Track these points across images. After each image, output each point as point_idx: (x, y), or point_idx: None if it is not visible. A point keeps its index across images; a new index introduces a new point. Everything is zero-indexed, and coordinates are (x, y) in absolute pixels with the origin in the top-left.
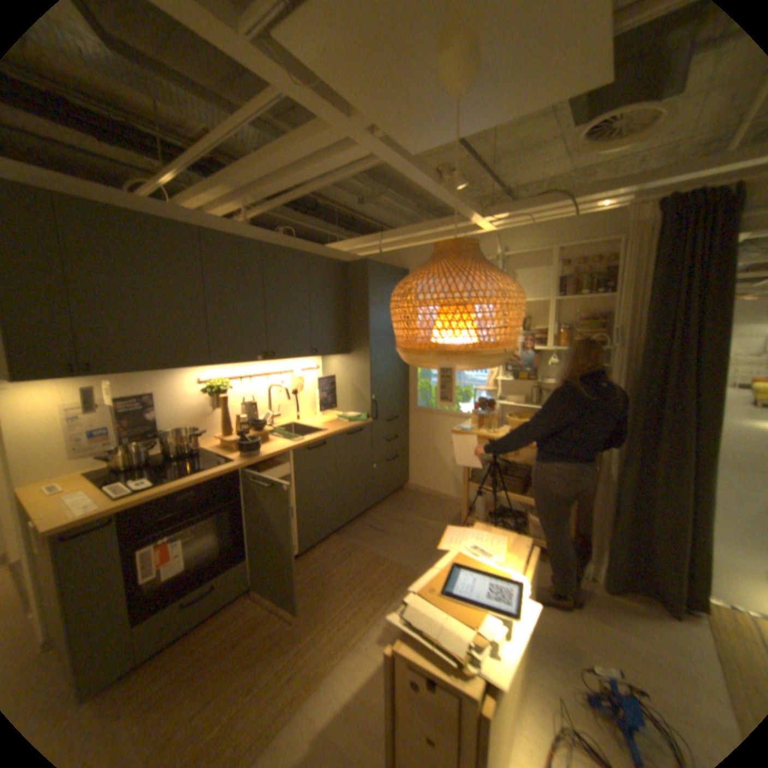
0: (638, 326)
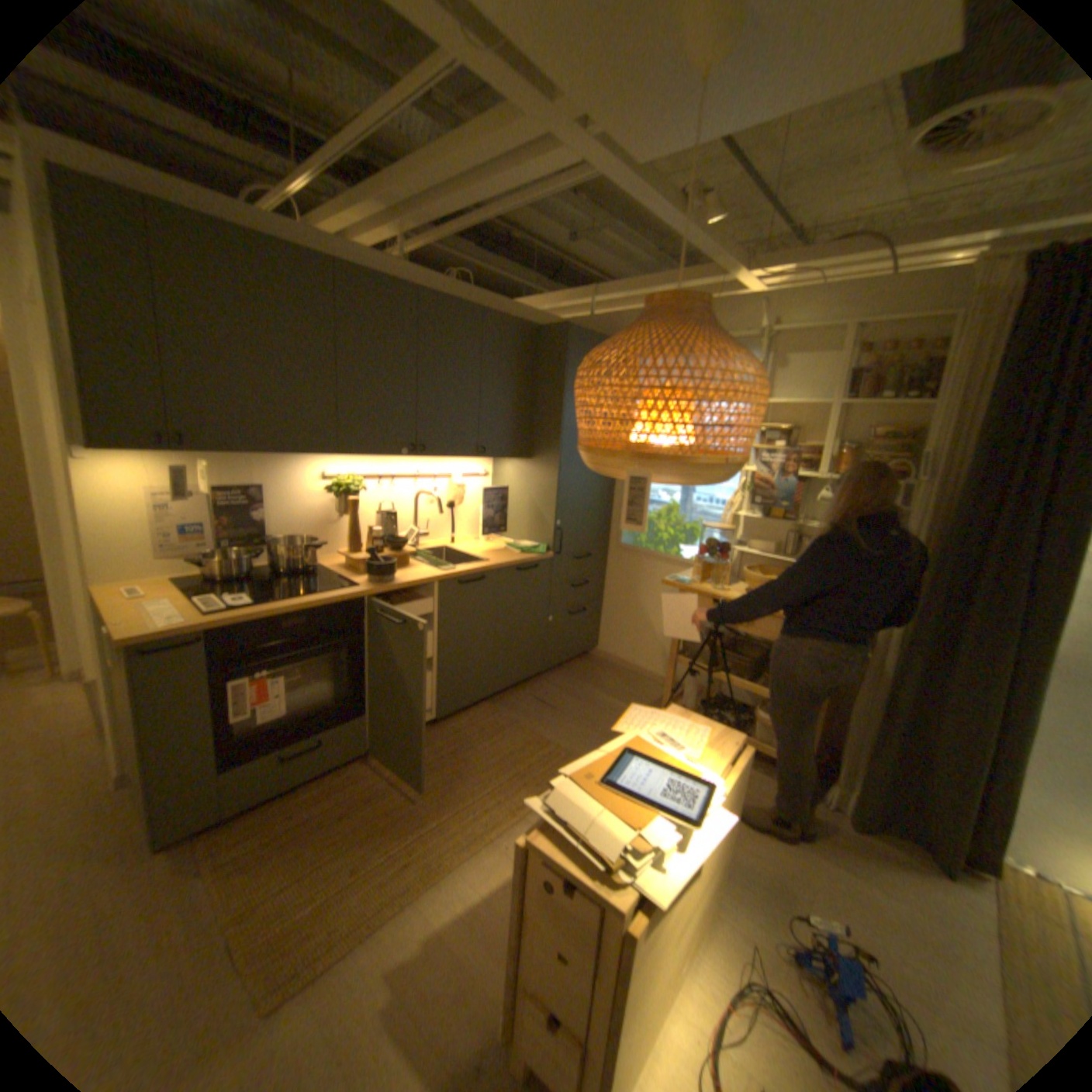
0: (961, 452)
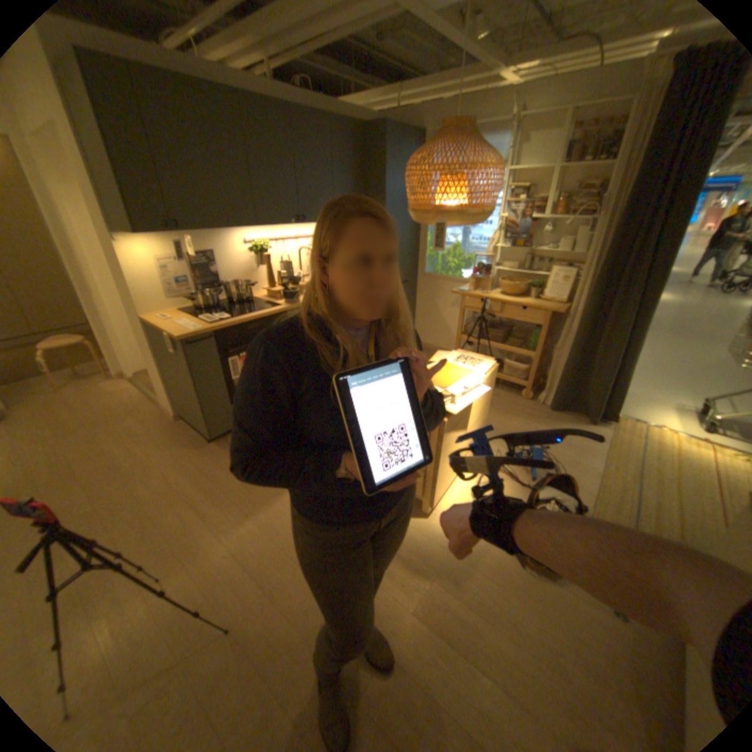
0: (622, 194)
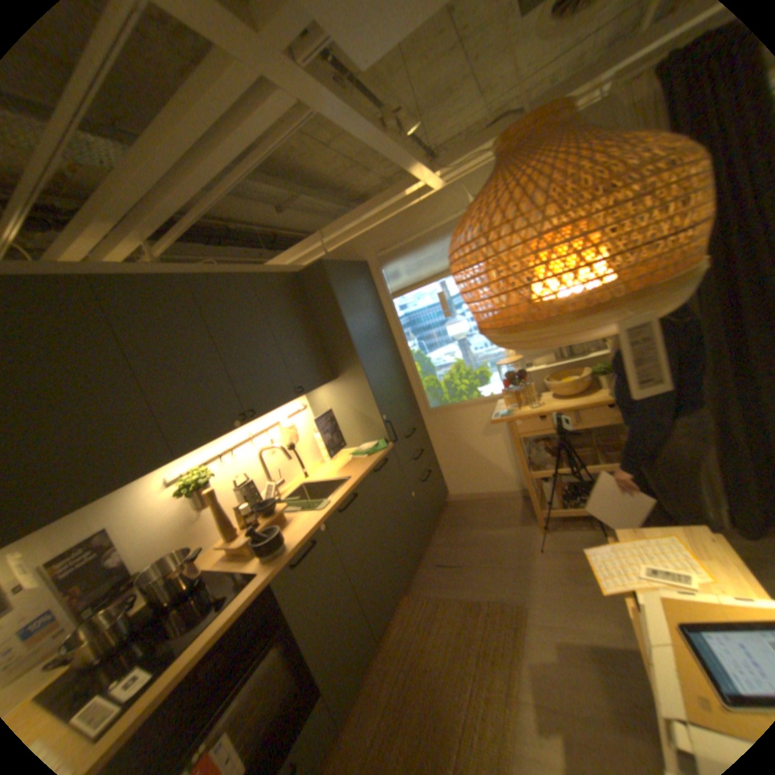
0: None
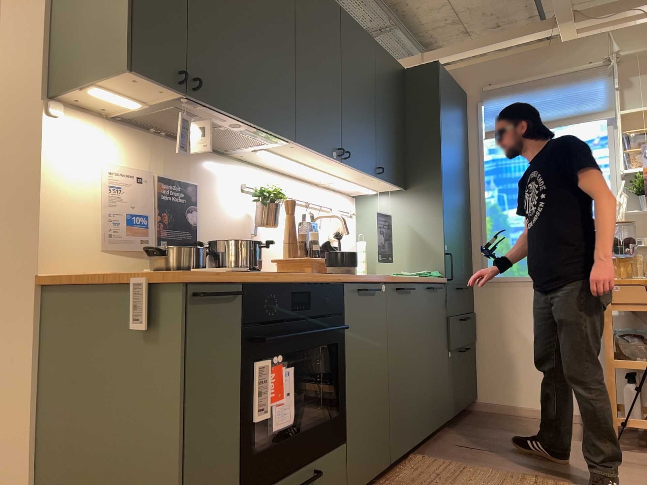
0: None
